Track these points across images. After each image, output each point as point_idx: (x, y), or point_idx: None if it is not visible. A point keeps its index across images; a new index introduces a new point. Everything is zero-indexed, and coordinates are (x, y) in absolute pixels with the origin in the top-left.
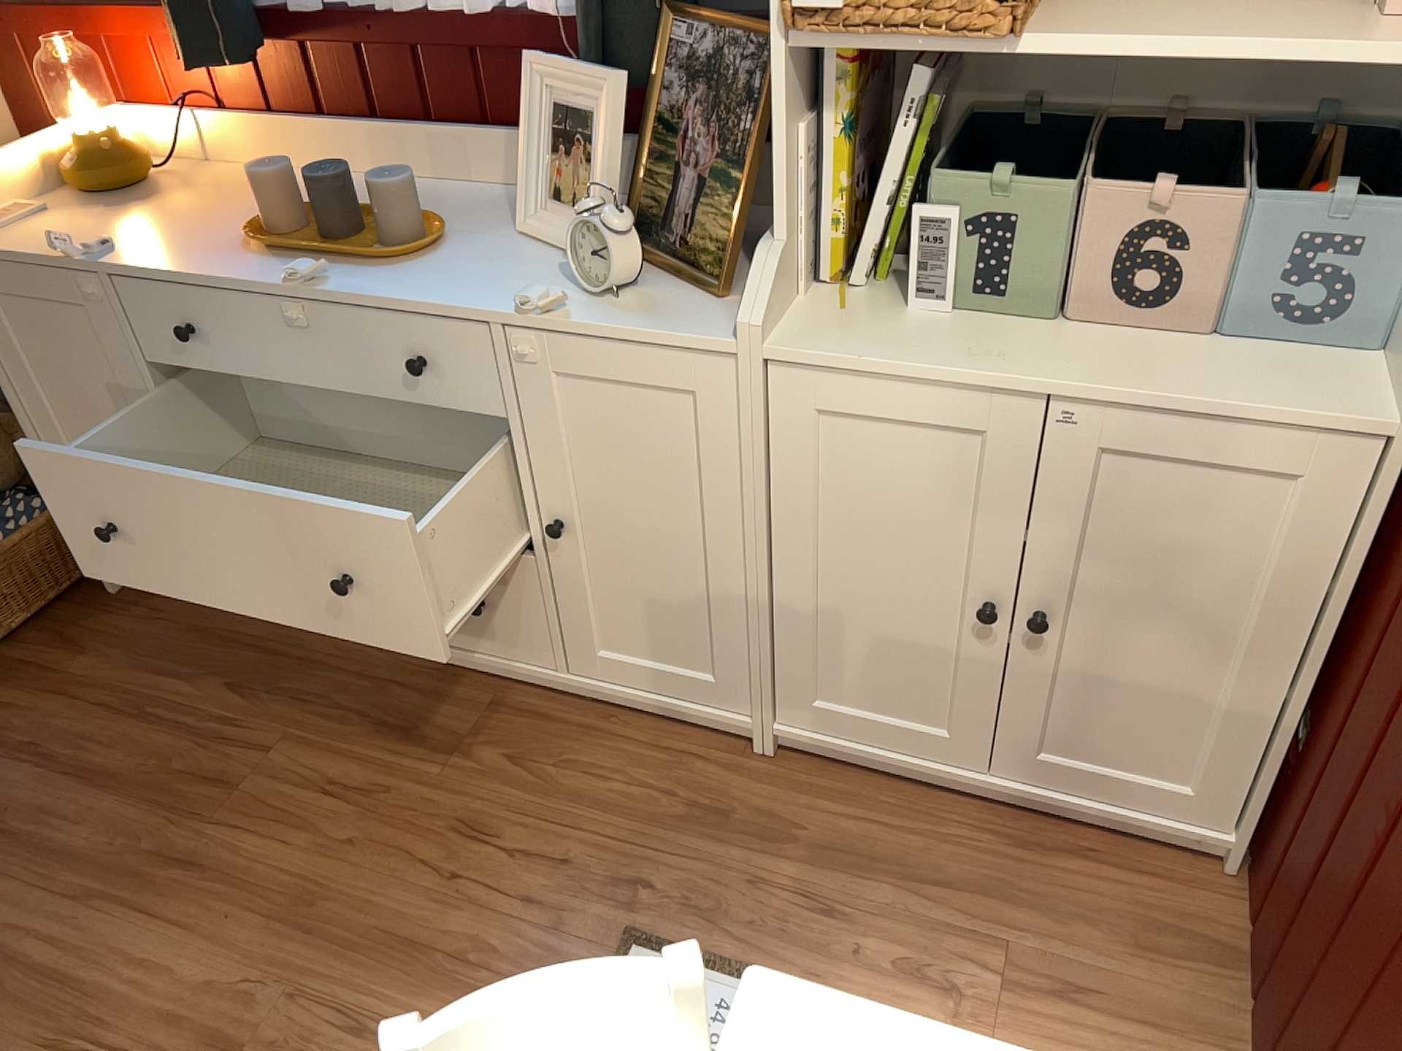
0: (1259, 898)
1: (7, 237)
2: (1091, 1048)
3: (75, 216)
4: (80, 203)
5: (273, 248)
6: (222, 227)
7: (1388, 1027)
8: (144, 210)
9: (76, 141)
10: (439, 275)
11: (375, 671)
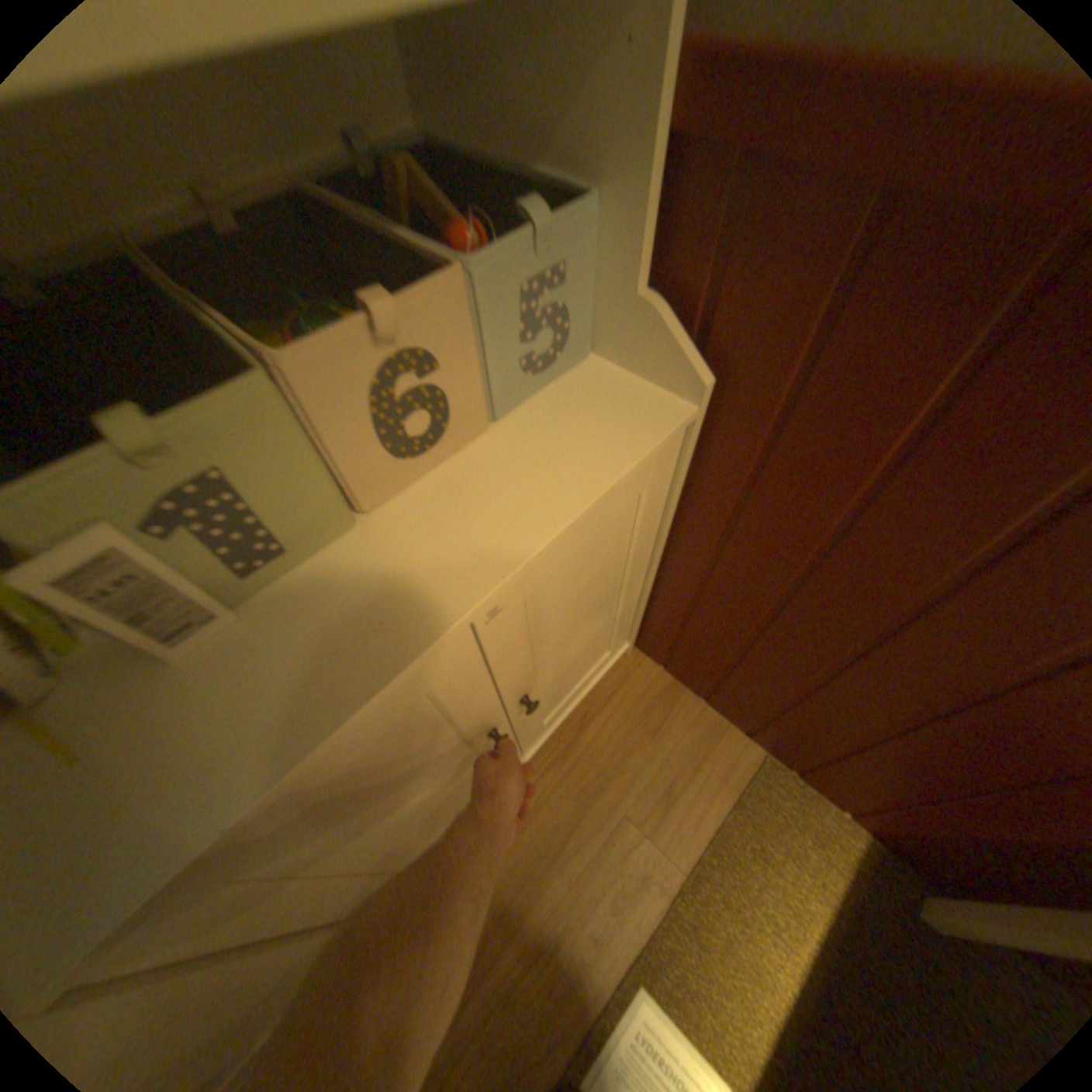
0: (657, 657)
1: None
2: (704, 814)
3: None
4: None
5: None
6: None
7: (939, 744)
8: None
9: None
10: None
11: None
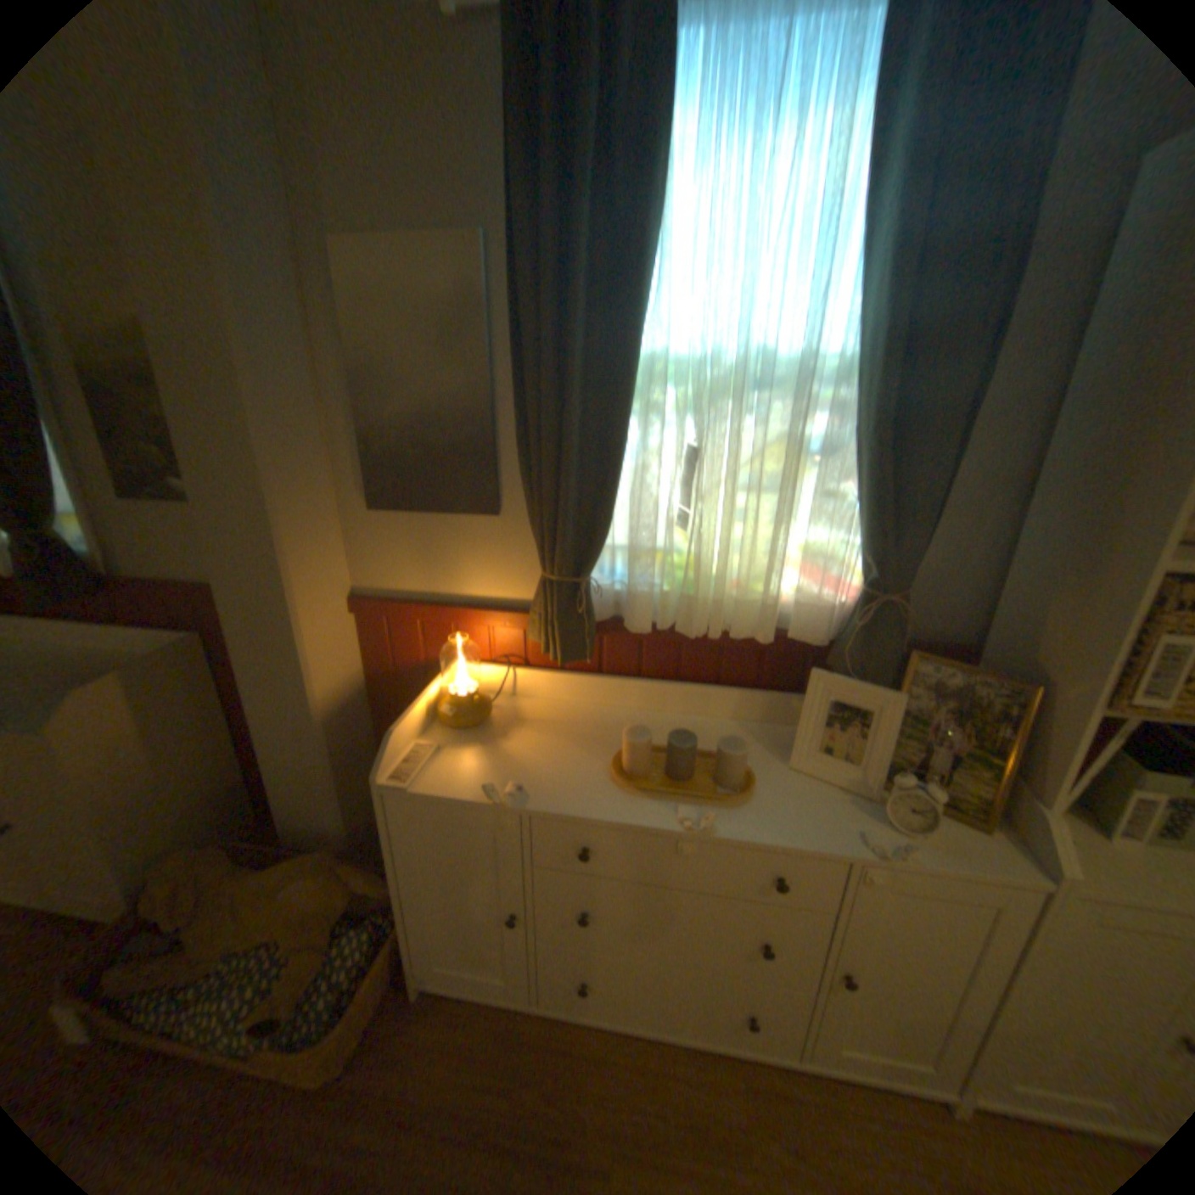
0: None
1: (429, 779)
2: None
3: (463, 754)
4: (455, 739)
5: (641, 790)
6: (581, 765)
7: None
8: (507, 745)
9: (449, 695)
10: (781, 817)
11: (646, 1065)
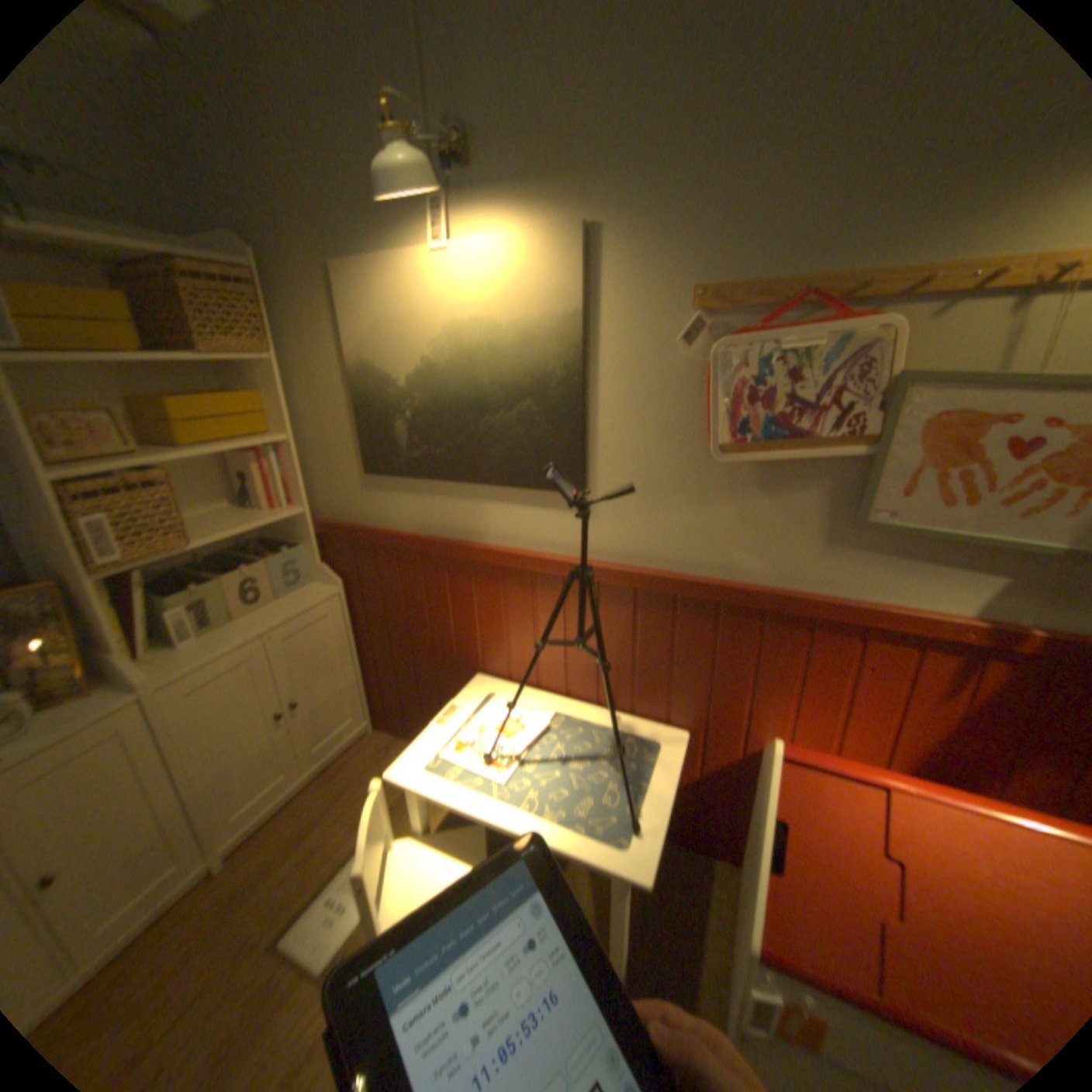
0: (383, 727)
1: None
2: None
3: None
4: None
5: None
6: None
7: (444, 682)
8: None
9: None
10: None
11: None
